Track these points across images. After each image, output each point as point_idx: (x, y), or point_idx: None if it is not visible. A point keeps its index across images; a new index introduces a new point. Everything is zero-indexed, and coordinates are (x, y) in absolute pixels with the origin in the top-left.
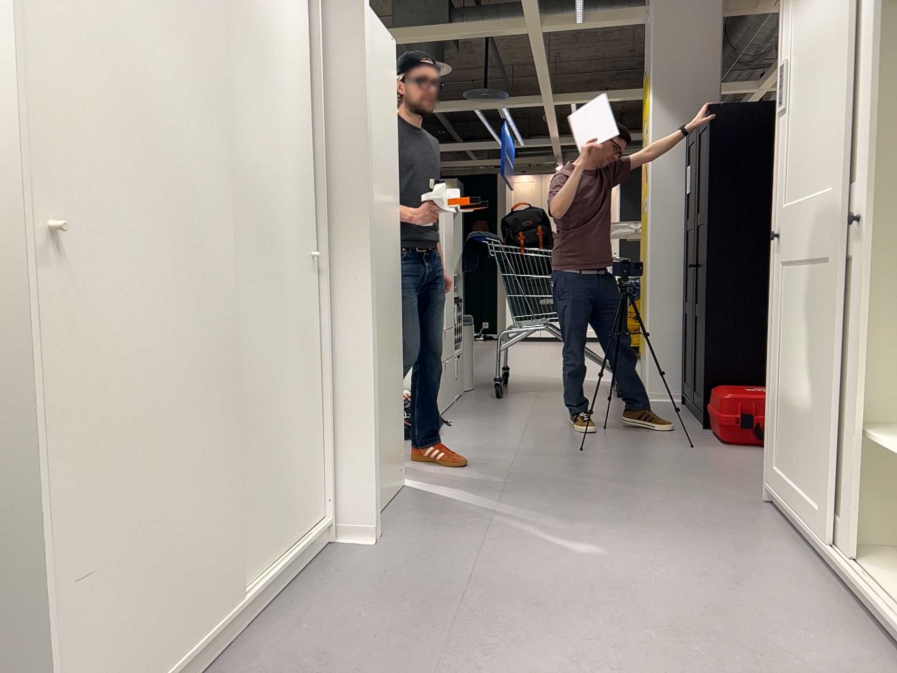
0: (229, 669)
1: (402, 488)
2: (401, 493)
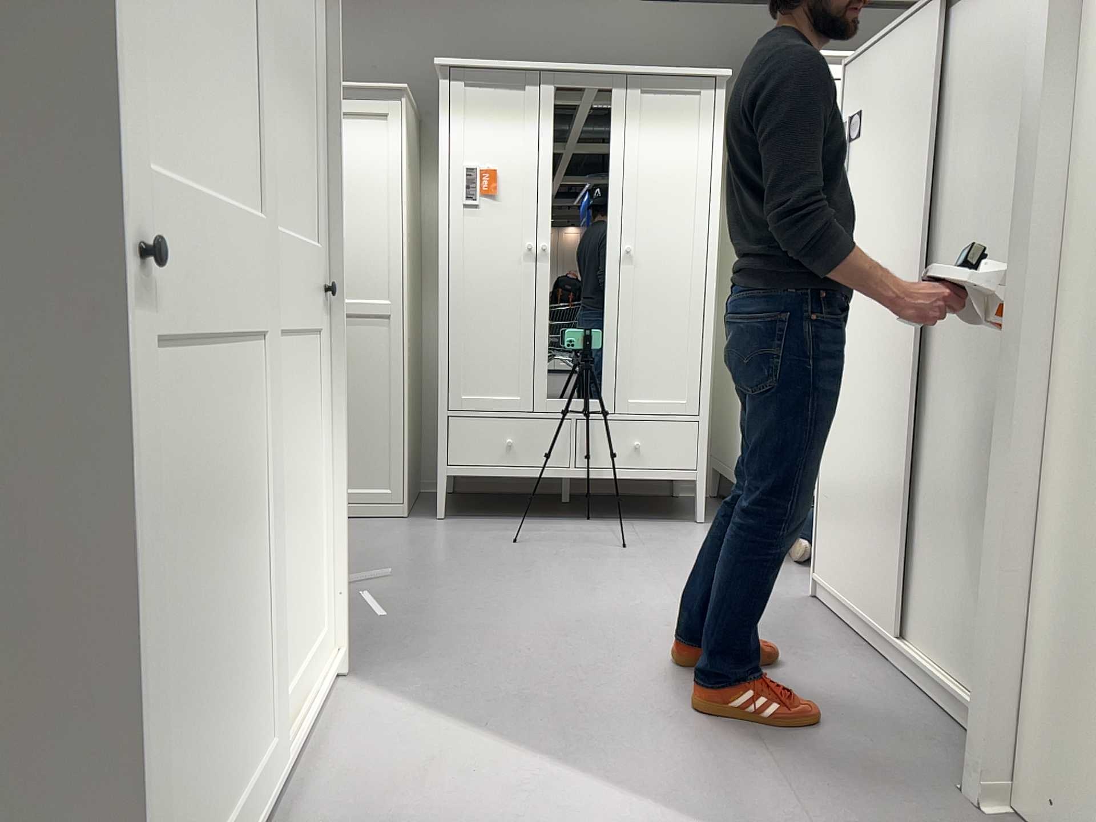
0: (858, 651)
1: None
2: None
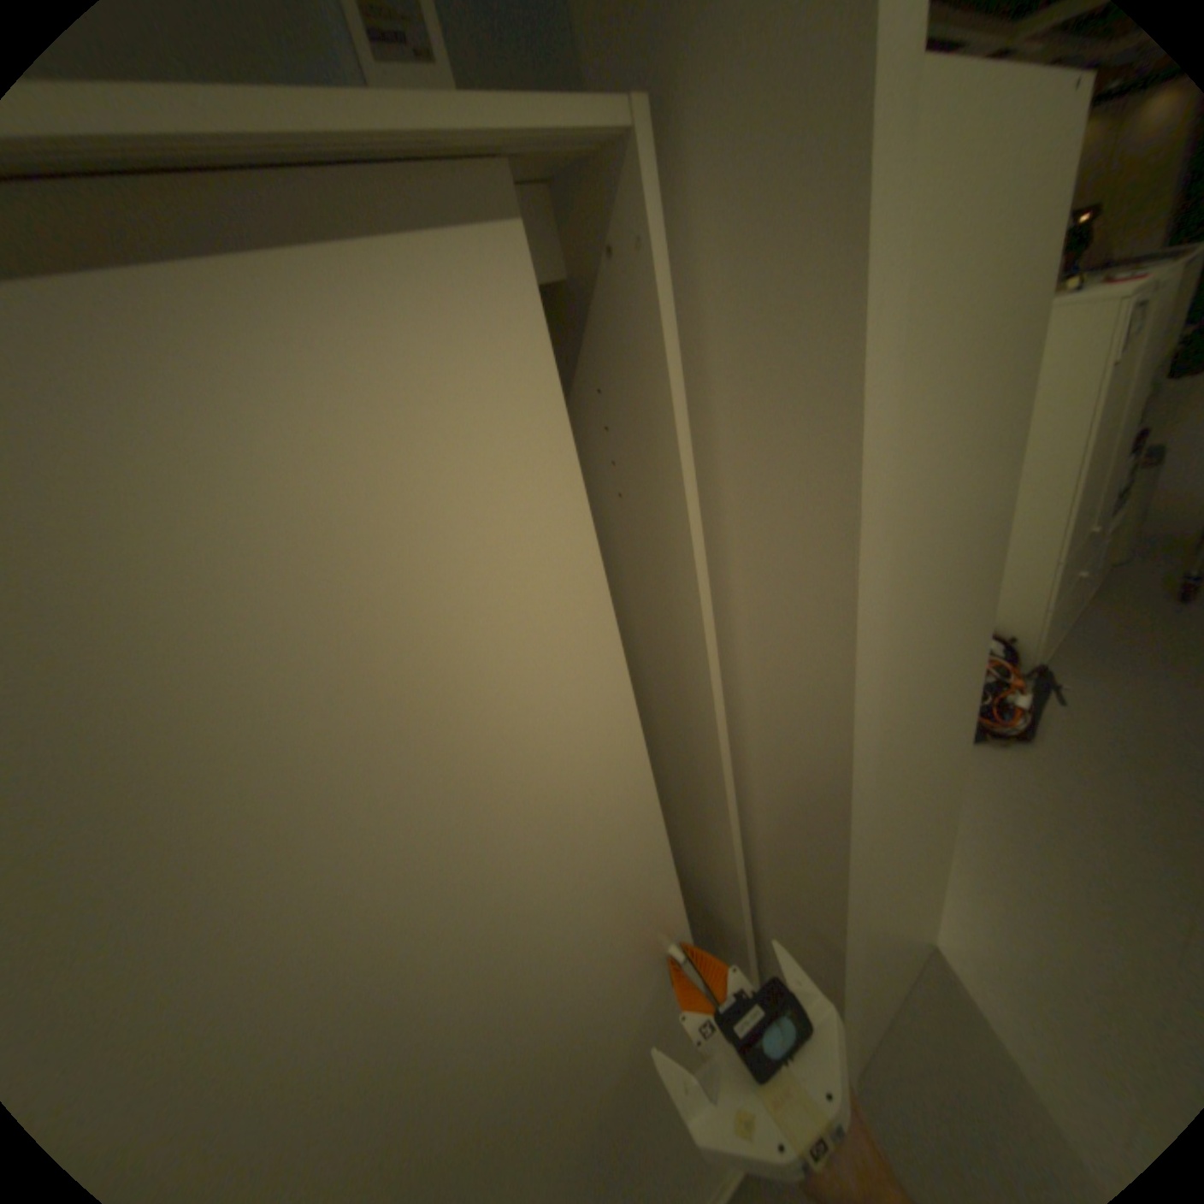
0: None
1: (930, 965)
2: (924, 988)
